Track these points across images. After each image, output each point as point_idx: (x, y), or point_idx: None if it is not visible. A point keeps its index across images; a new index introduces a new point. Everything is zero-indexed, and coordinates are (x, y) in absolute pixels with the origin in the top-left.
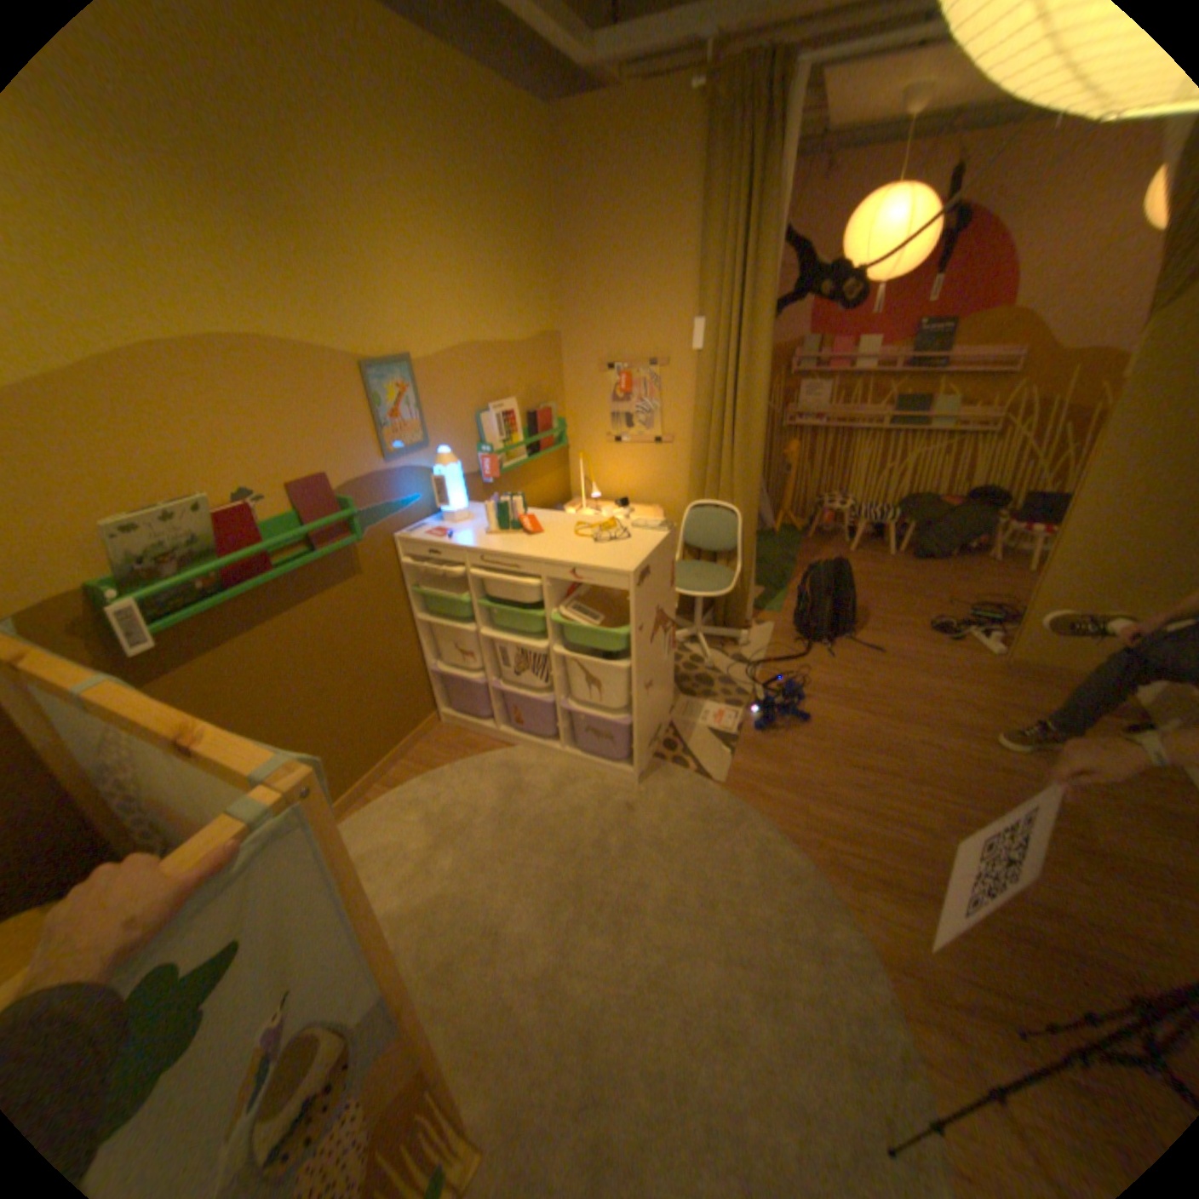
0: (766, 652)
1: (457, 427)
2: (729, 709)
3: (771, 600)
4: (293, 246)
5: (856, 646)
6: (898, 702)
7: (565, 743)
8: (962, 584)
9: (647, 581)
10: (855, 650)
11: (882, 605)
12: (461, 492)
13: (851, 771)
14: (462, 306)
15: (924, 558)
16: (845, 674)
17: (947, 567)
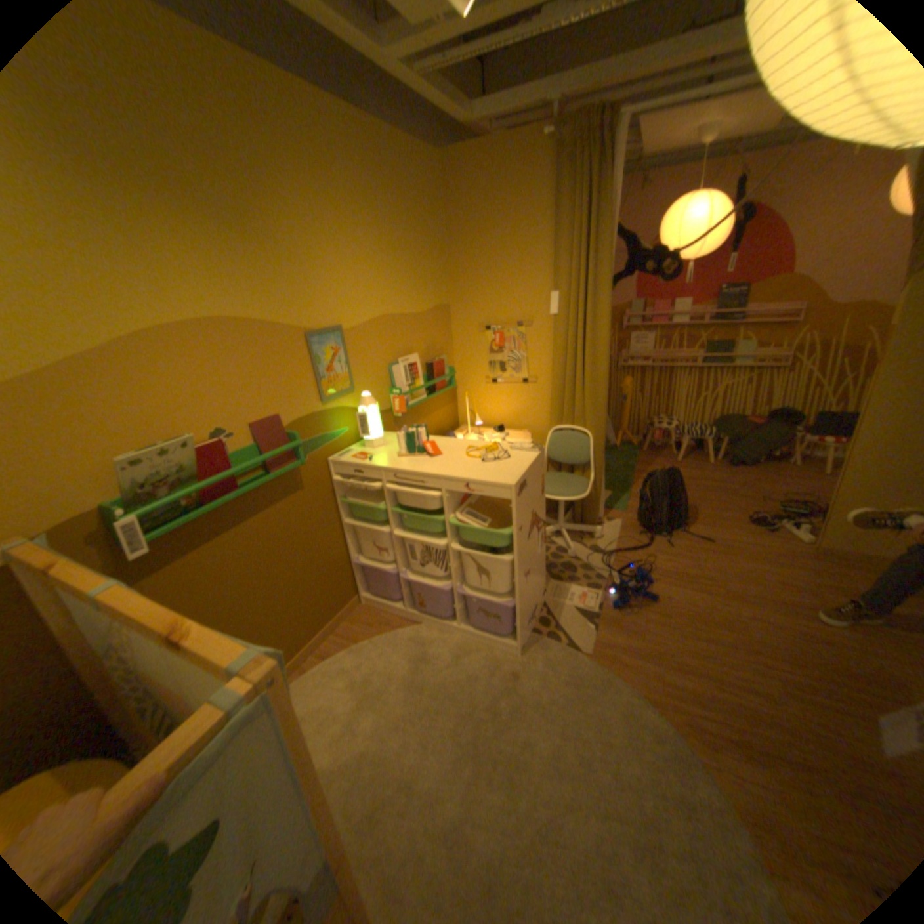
0: (618, 543)
1: (375, 376)
2: (591, 591)
3: (618, 501)
4: (261, 254)
5: (690, 537)
6: (730, 584)
7: (460, 621)
8: (772, 485)
9: (525, 491)
10: (689, 541)
11: (708, 503)
12: (378, 425)
13: (697, 644)
14: (379, 289)
15: (738, 465)
16: (684, 561)
17: (758, 472)
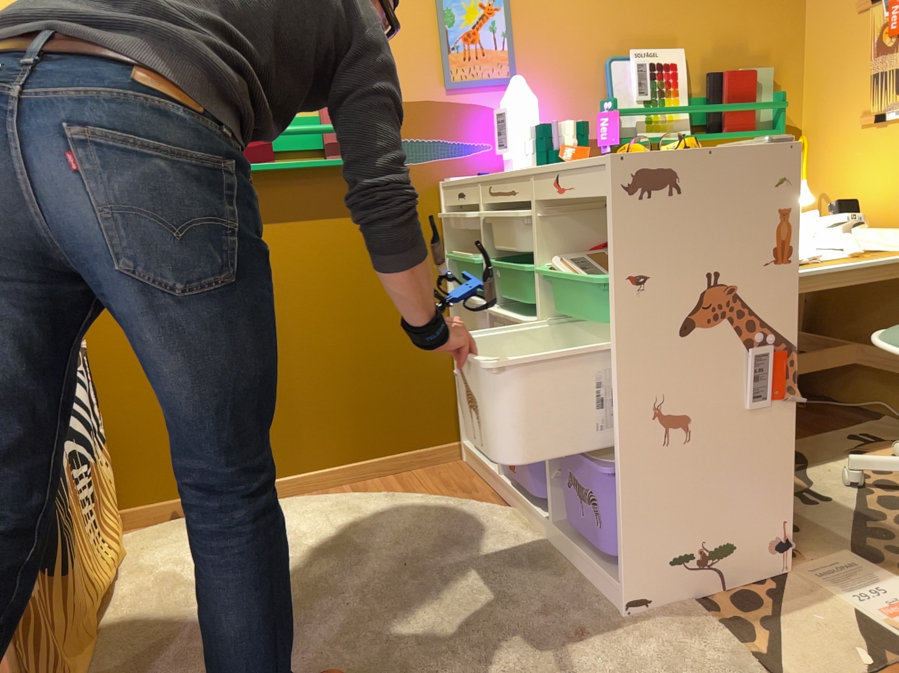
0: None
1: (570, 72)
2: None
3: None
4: None
5: None
6: None
7: (555, 513)
8: None
9: (669, 203)
10: None
11: None
12: (528, 134)
13: None
14: None
15: None
16: None
17: None
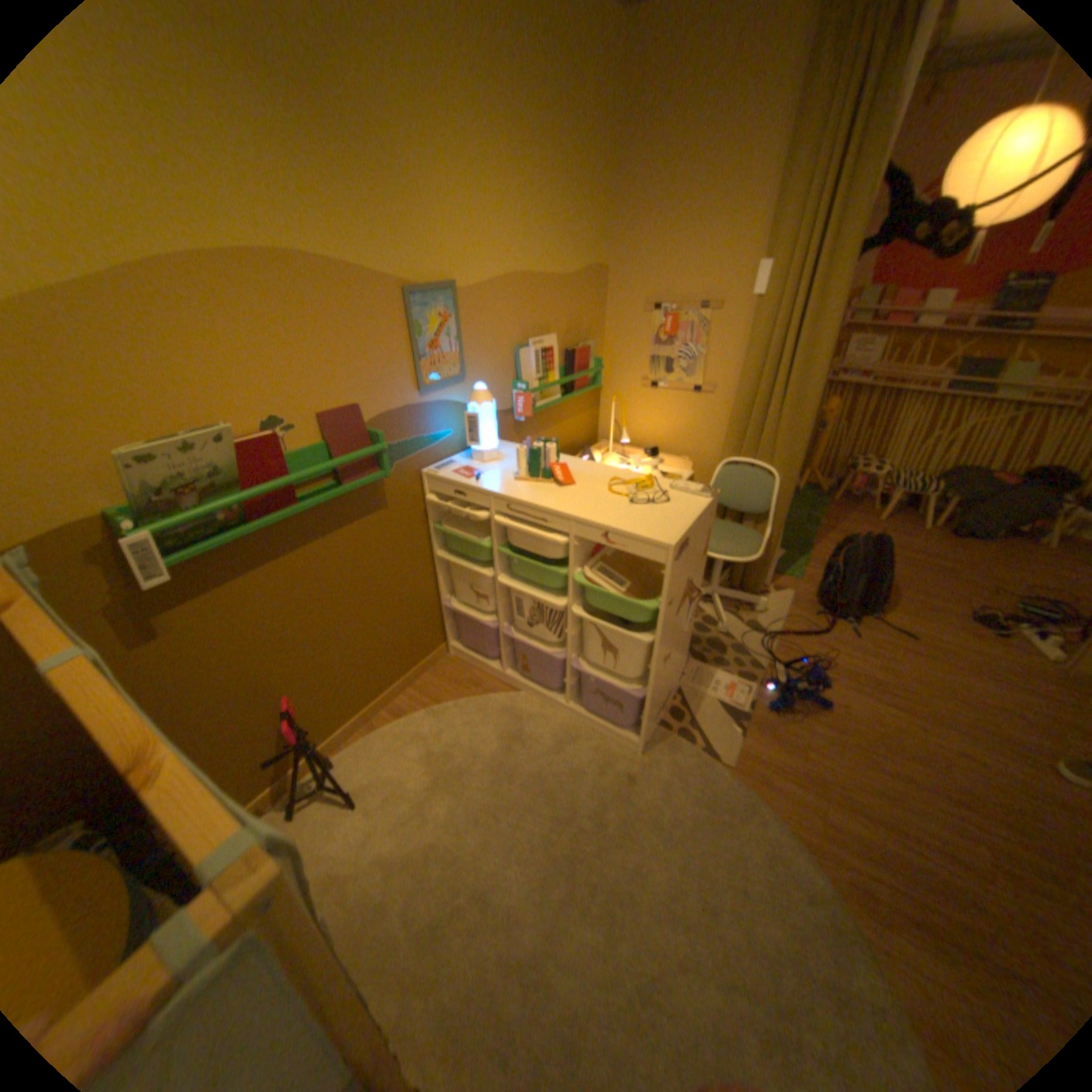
0: (785, 622)
1: (495, 361)
2: (743, 682)
3: (792, 565)
4: (345, 153)
5: (886, 628)
6: (933, 701)
7: (570, 699)
8: (1010, 571)
9: (685, 553)
10: (884, 633)
11: (916, 585)
12: (493, 431)
13: (878, 776)
14: (514, 232)
15: (965, 536)
16: (873, 660)
17: (992, 549)
